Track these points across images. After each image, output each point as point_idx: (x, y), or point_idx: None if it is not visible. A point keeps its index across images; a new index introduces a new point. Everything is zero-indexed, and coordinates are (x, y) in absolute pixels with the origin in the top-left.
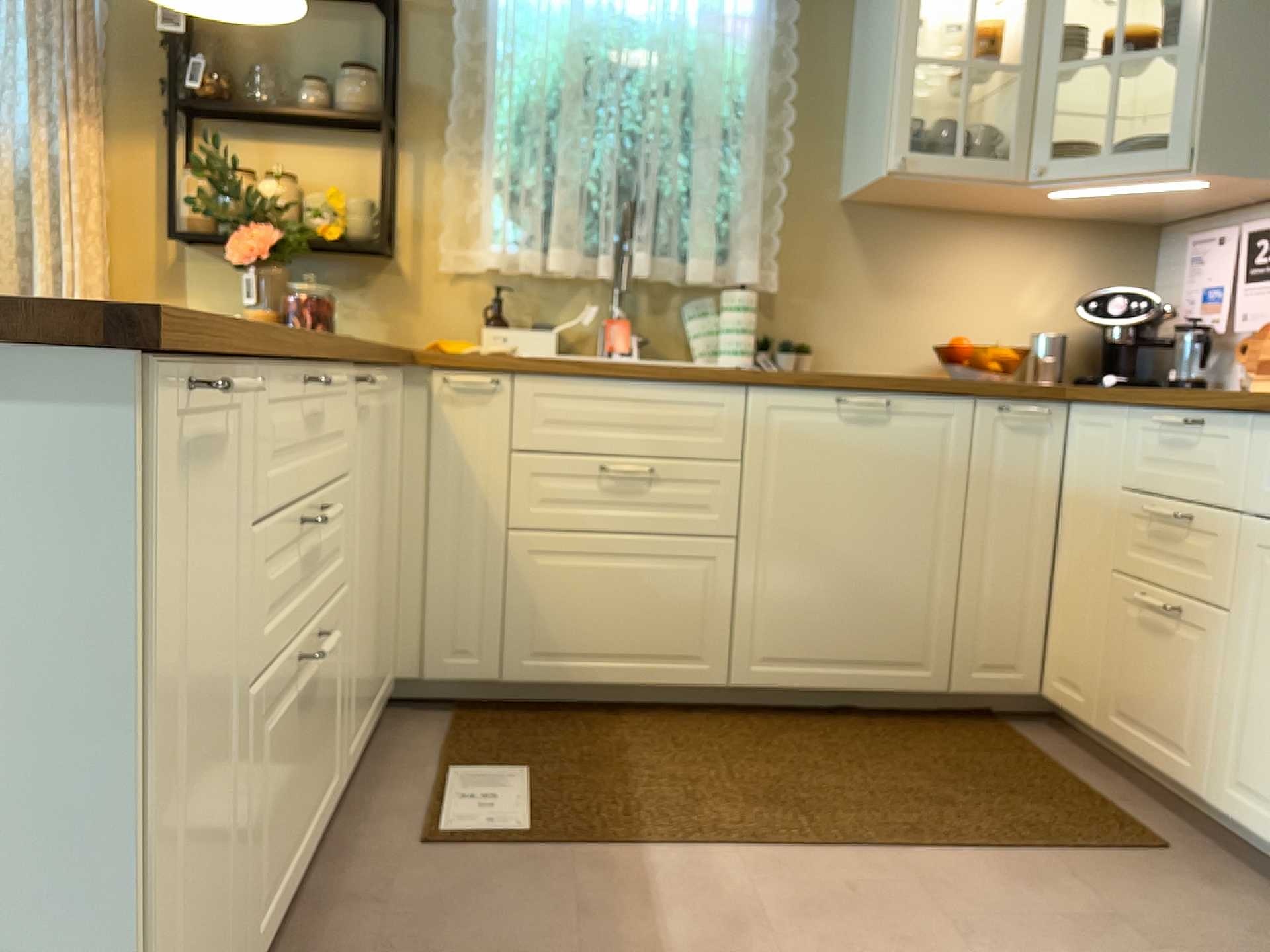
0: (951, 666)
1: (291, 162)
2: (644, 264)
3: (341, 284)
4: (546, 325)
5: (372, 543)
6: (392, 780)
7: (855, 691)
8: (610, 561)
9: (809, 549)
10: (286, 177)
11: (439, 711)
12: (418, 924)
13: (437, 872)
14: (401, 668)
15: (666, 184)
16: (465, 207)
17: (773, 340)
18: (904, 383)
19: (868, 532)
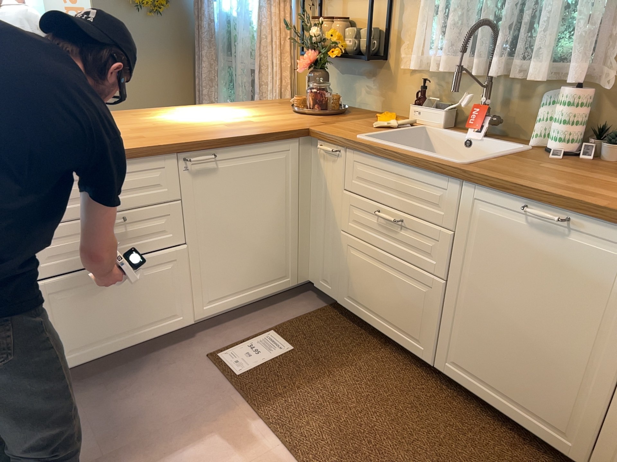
0: (591, 451)
1: (351, 9)
2: (494, 68)
3: (365, 75)
4: (443, 106)
5: (241, 224)
6: (252, 323)
7: (509, 417)
8: (381, 265)
9: (488, 308)
10: (337, 21)
11: (324, 302)
12: (156, 382)
13: (193, 369)
14: (309, 276)
15: (528, 2)
16: (416, 28)
17: (612, 131)
18: (581, 207)
19: (534, 317)
